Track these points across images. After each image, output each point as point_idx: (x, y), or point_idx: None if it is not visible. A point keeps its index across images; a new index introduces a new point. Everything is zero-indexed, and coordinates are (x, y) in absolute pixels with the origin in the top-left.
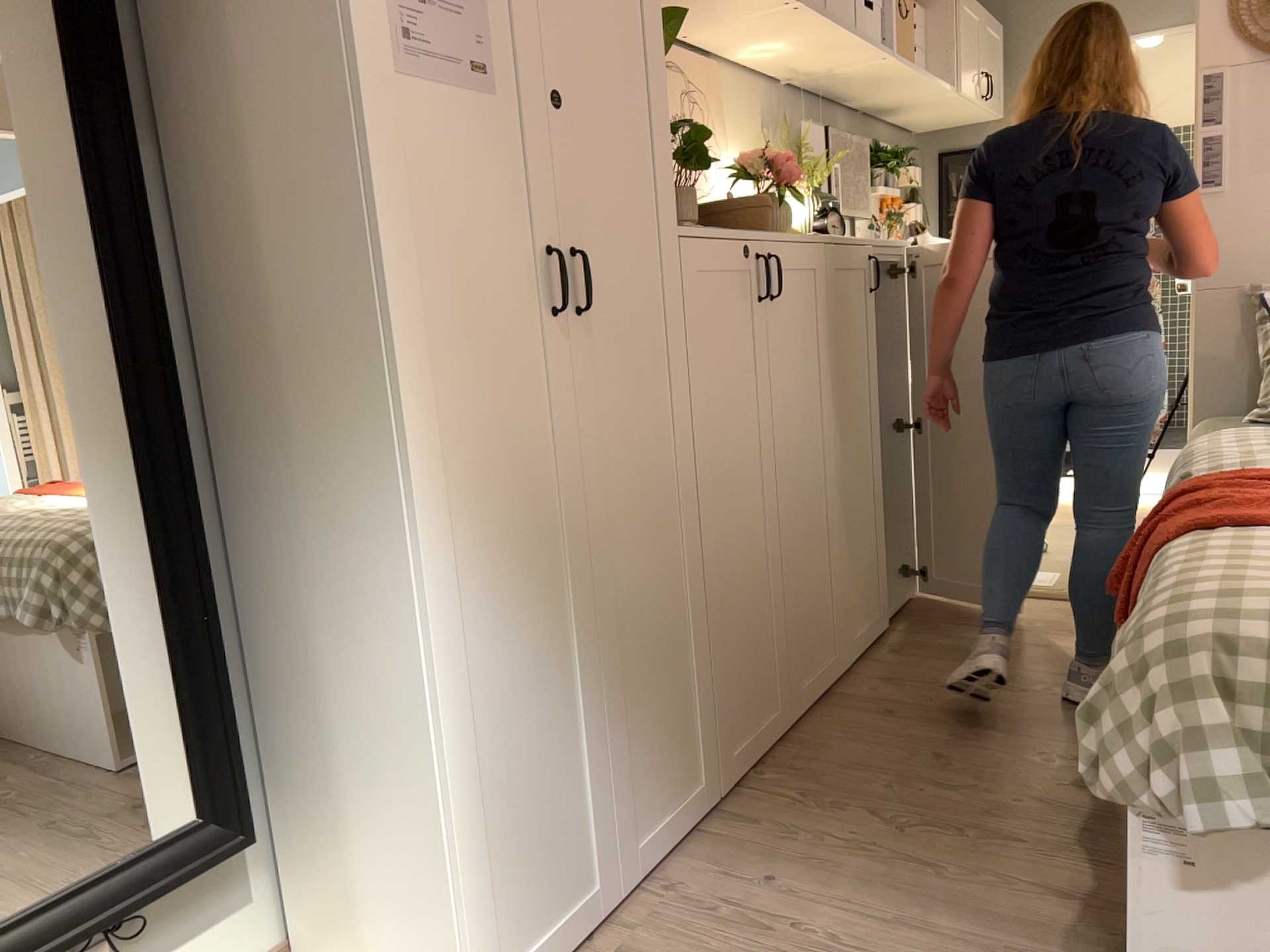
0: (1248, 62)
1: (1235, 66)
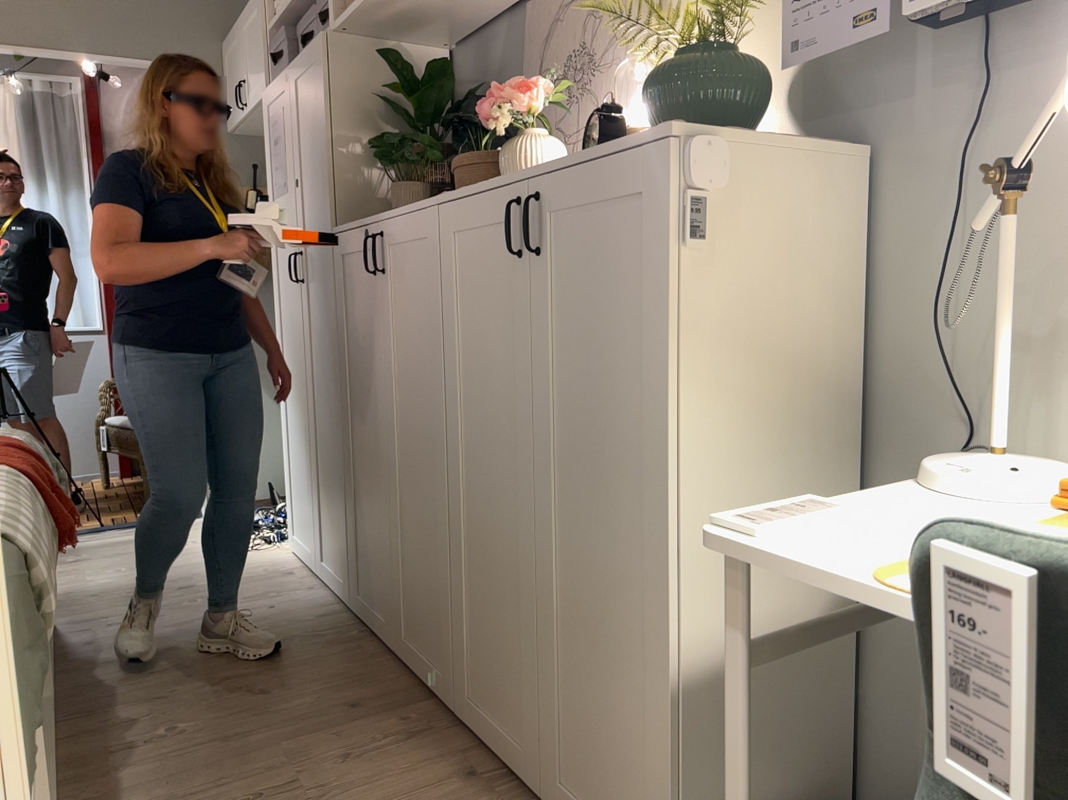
0: None
1: None
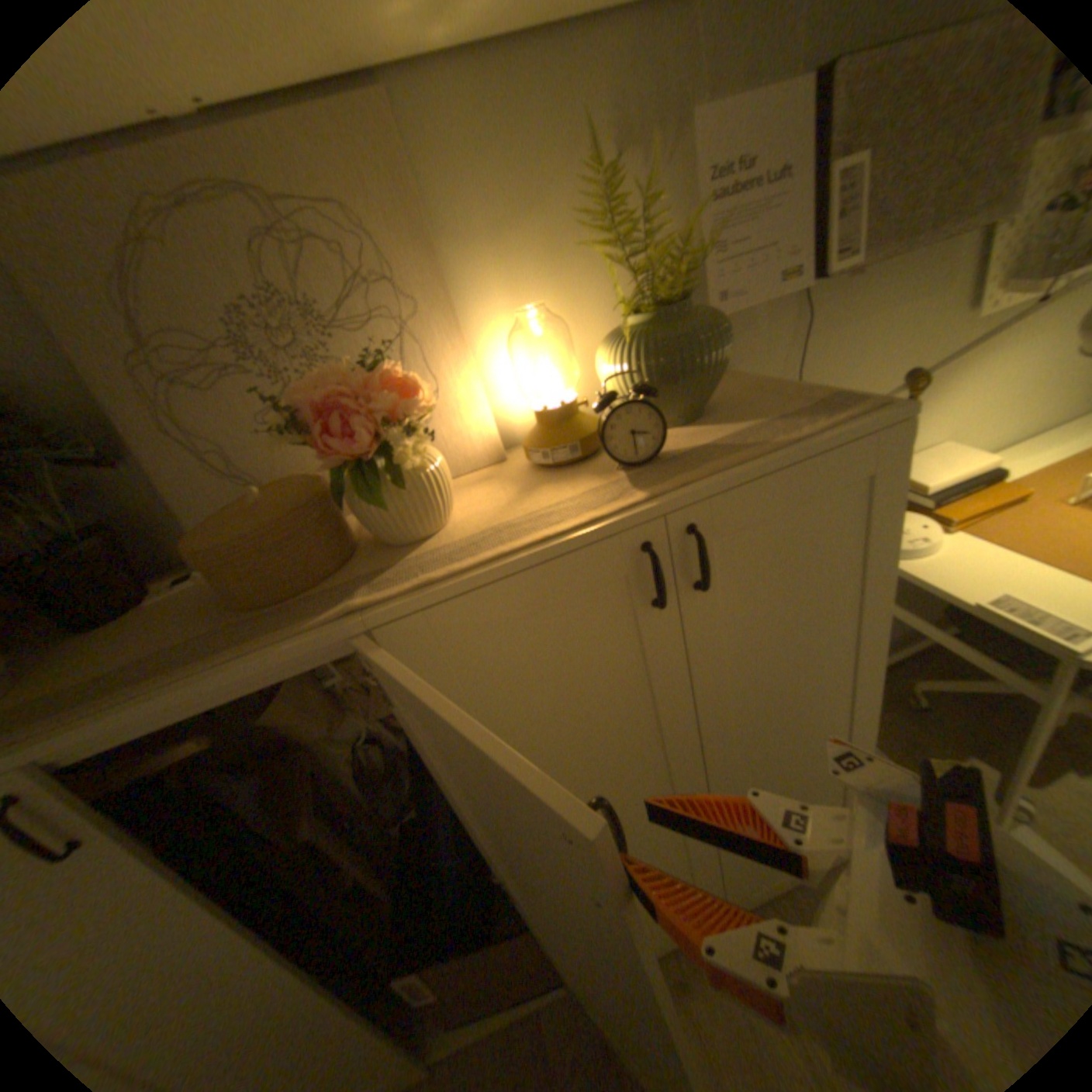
0: None
1: None
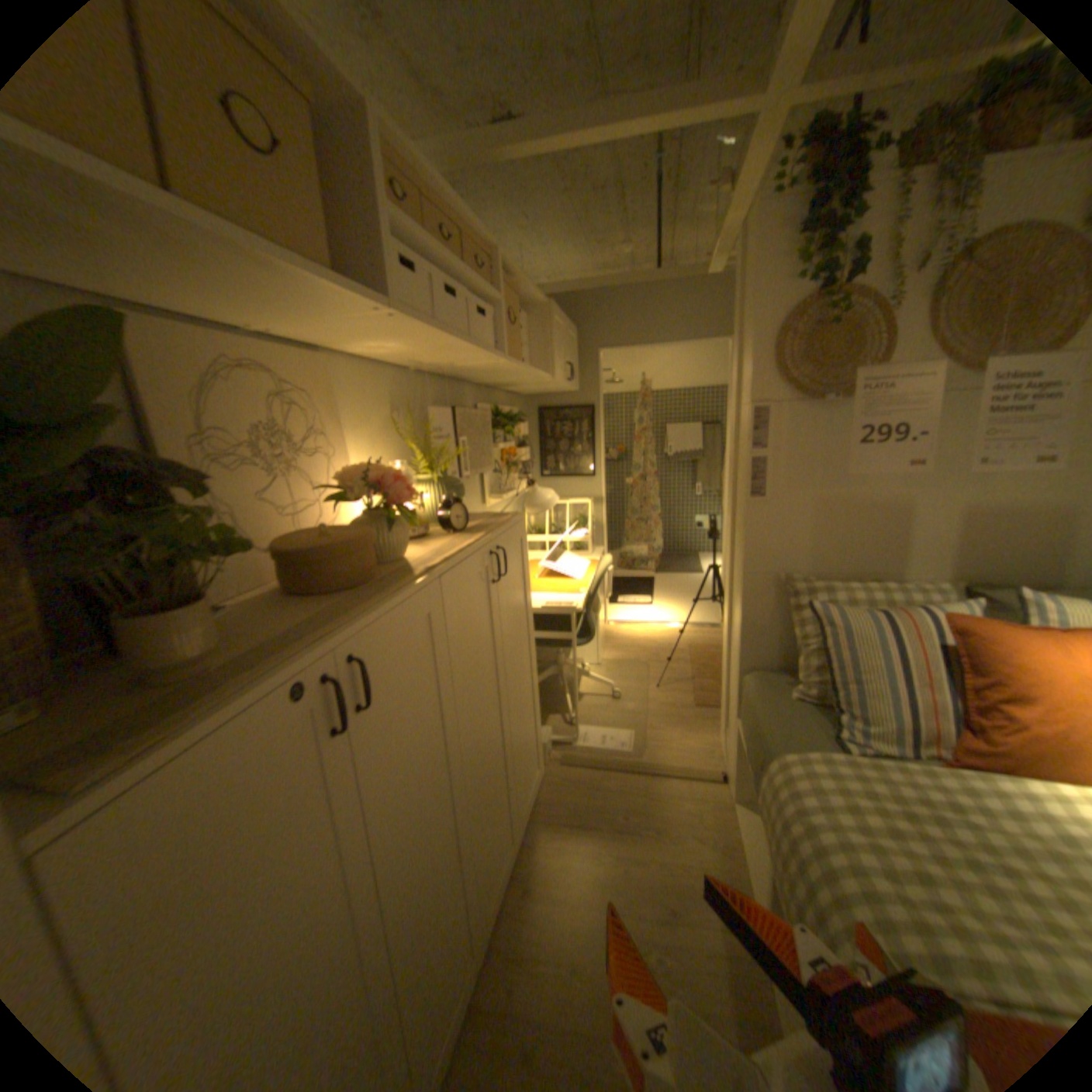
0: (787, 399)
1: (777, 401)
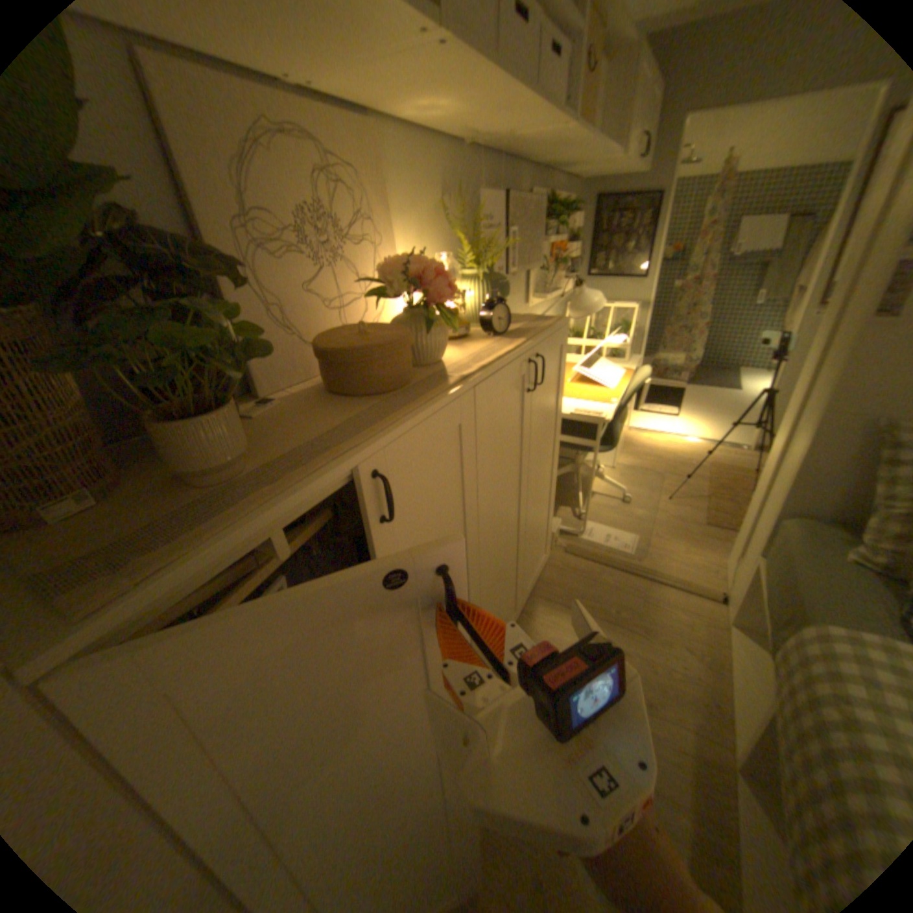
0: None
1: None
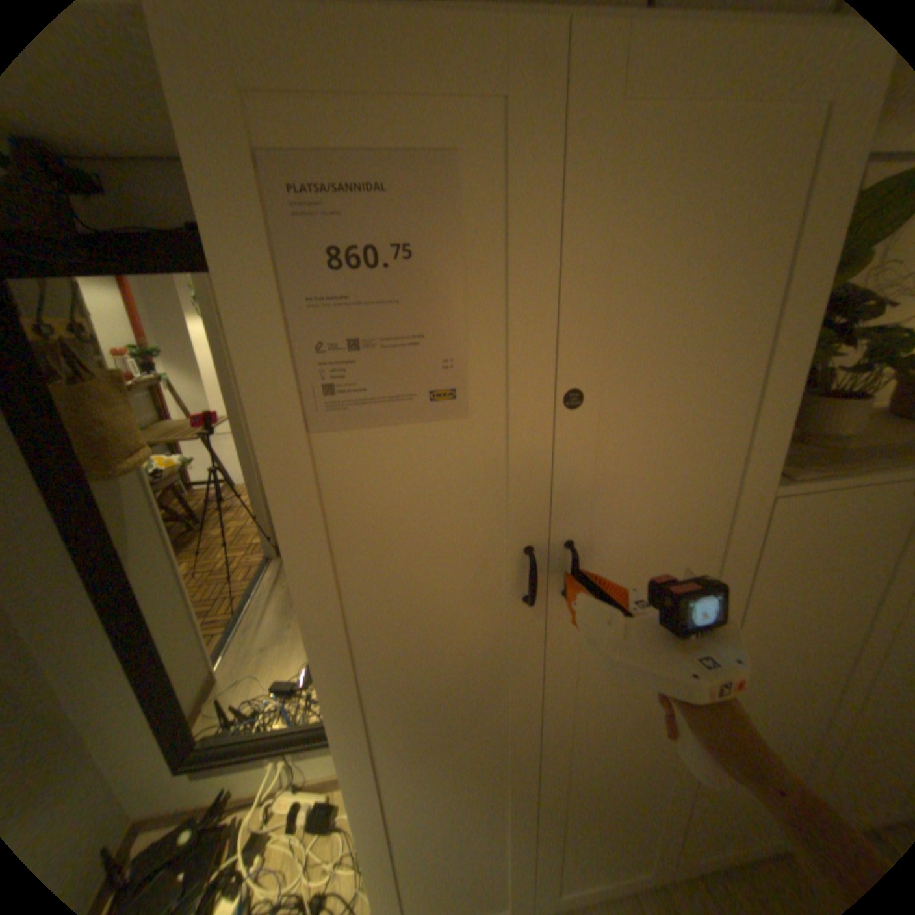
0: None
1: None
